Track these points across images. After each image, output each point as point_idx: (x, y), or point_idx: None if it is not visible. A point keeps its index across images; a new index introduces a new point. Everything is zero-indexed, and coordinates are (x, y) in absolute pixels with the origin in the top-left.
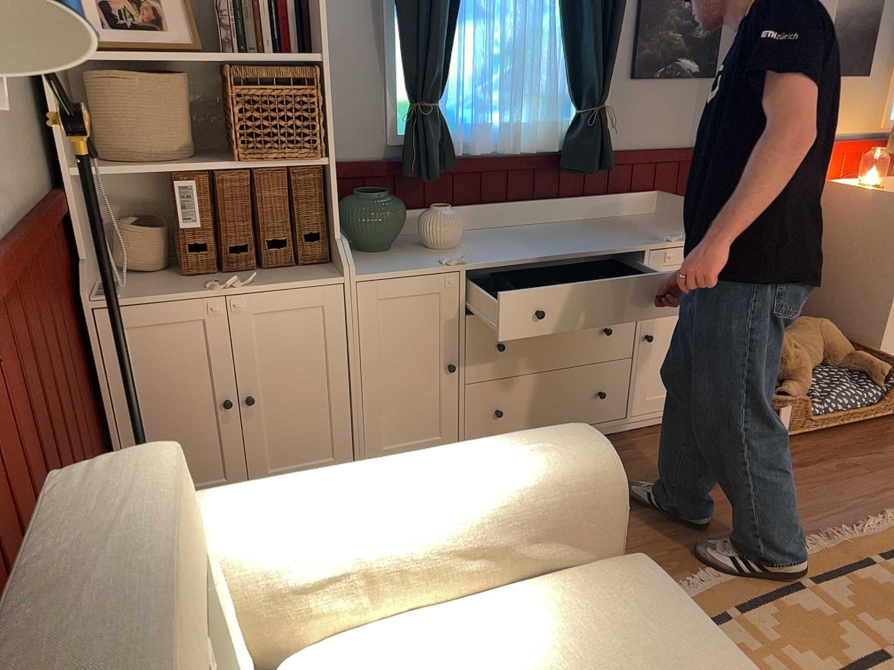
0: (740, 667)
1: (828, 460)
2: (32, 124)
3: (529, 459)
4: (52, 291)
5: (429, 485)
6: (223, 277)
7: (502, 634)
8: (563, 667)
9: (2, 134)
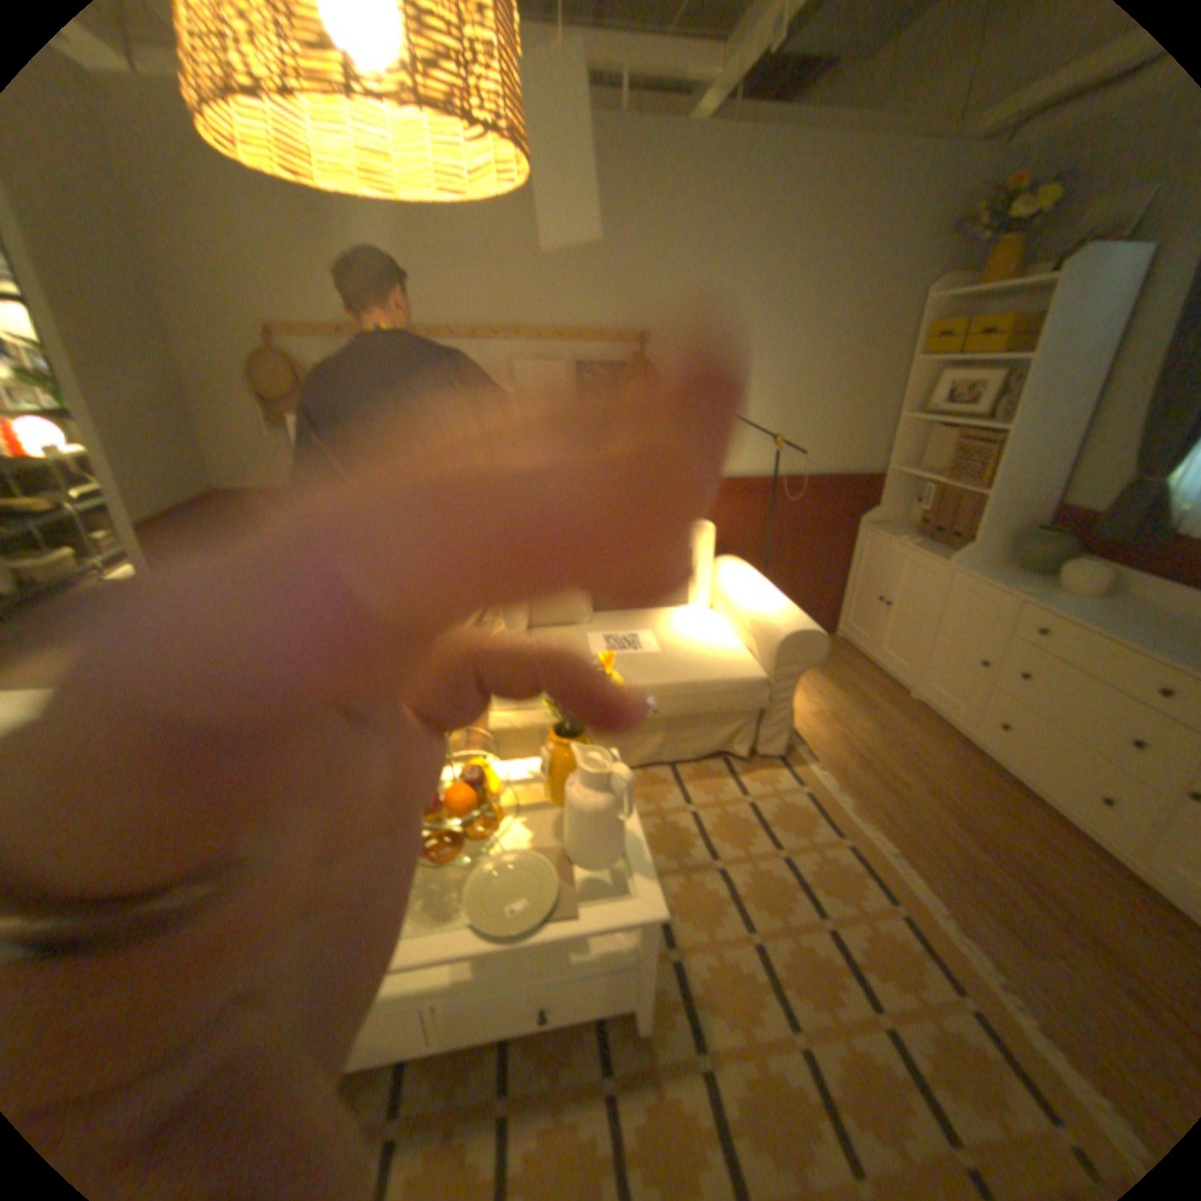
0: (698, 679)
1: None
2: (881, 442)
3: (777, 613)
4: (829, 506)
5: (755, 595)
6: (924, 540)
7: (714, 638)
8: (698, 644)
9: (831, 442)
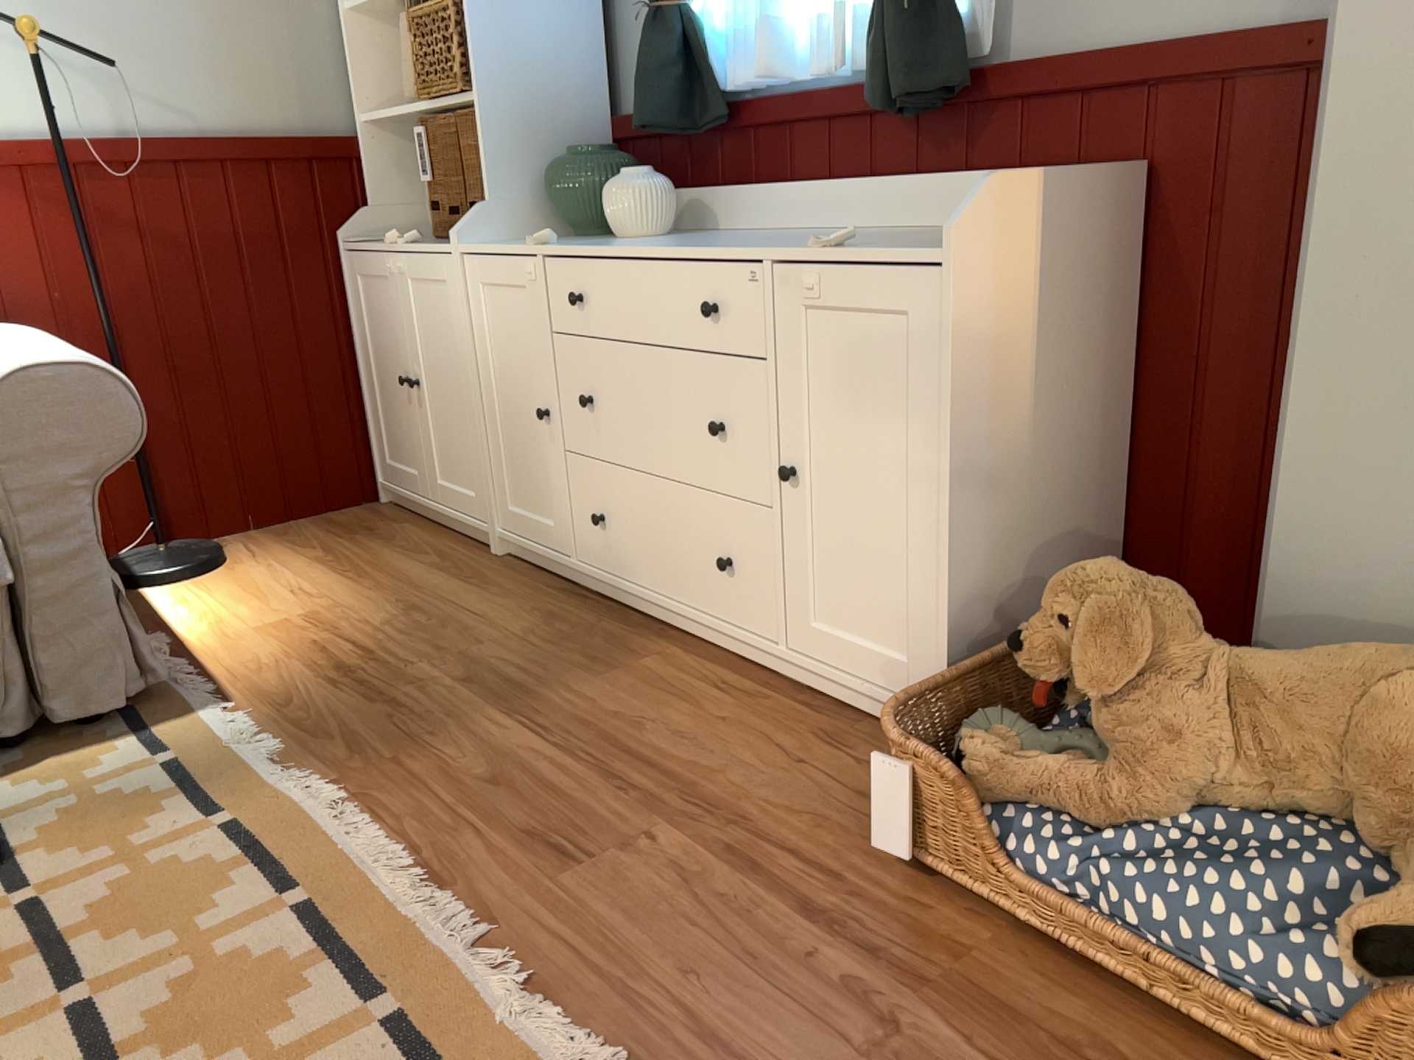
0: None
1: (876, 964)
2: (328, 73)
3: (14, 359)
4: (258, 213)
5: None
6: (442, 243)
7: None
8: None
9: (211, 70)
